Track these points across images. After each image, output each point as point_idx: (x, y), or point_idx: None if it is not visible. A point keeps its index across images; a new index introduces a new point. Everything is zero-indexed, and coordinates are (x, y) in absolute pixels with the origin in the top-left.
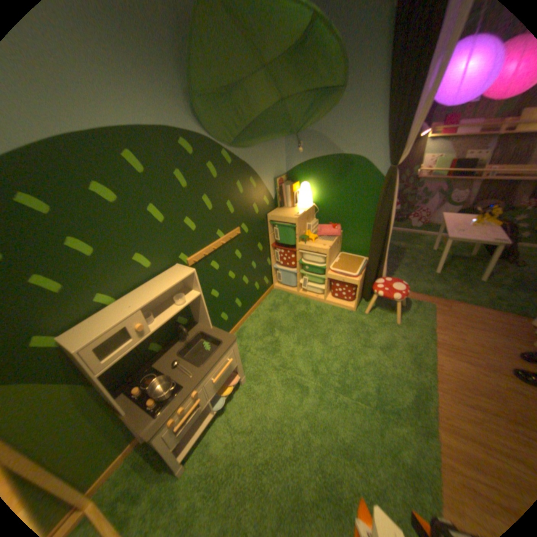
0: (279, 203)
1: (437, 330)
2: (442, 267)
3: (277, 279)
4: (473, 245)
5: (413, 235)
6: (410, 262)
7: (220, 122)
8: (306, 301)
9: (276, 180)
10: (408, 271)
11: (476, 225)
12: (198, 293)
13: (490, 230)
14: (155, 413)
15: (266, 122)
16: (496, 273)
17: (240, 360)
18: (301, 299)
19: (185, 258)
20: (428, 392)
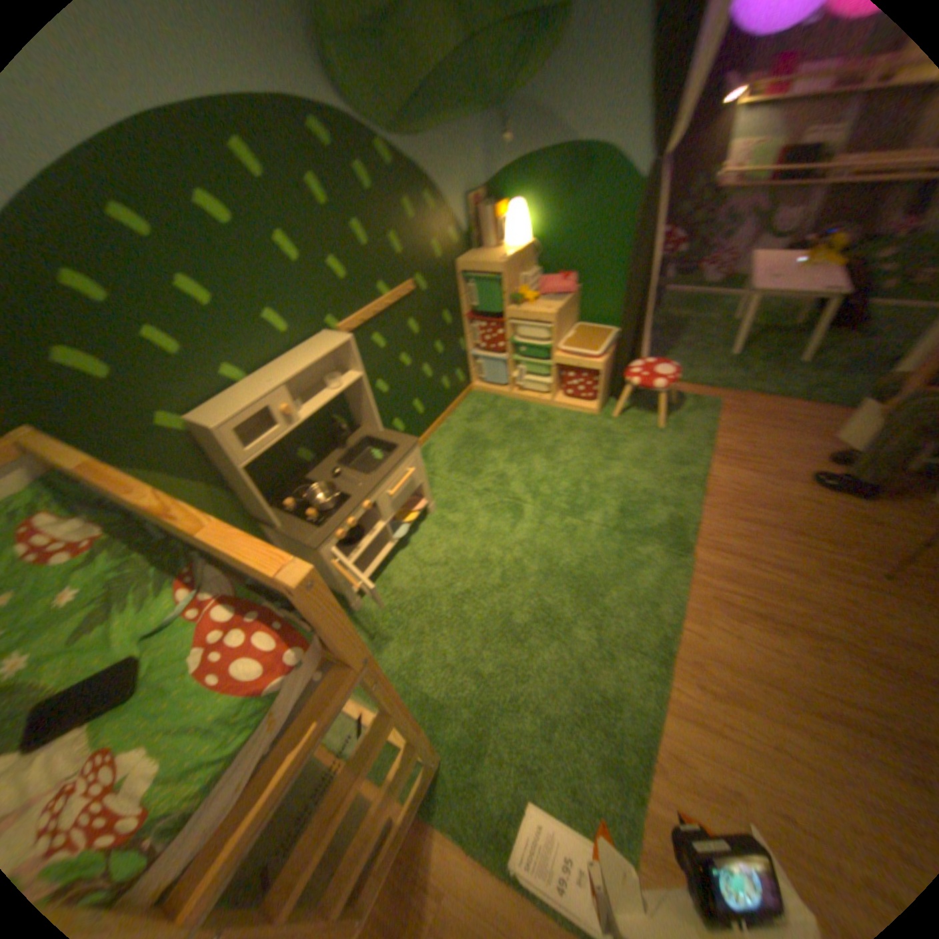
0: (473, 242)
1: (717, 433)
2: (741, 343)
3: (477, 375)
4: (803, 308)
5: (706, 298)
6: (692, 341)
7: (366, 88)
8: (523, 406)
9: (467, 198)
10: (687, 354)
11: (803, 268)
12: (357, 375)
13: (823, 274)
14: (317, 524)
15: (444, 86)
16: (828, 349)
17: (424, 476)
18: (514, 404)
19: (333, 324)
20: (689, 507)
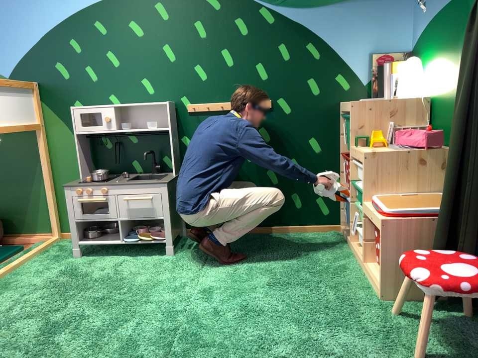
0: (372, 92)
1: None
2: None
3: (342, 214)
4: None
5: None
6: None
7: None
8: (347, 257)
9: (372, 55)
10: None
11: None
12: (167, 127)
13: None
14: (83, 183)
15: None
16: None
17: (169, 218)
18: (345, 252)
19: (187, 102)
20: None
